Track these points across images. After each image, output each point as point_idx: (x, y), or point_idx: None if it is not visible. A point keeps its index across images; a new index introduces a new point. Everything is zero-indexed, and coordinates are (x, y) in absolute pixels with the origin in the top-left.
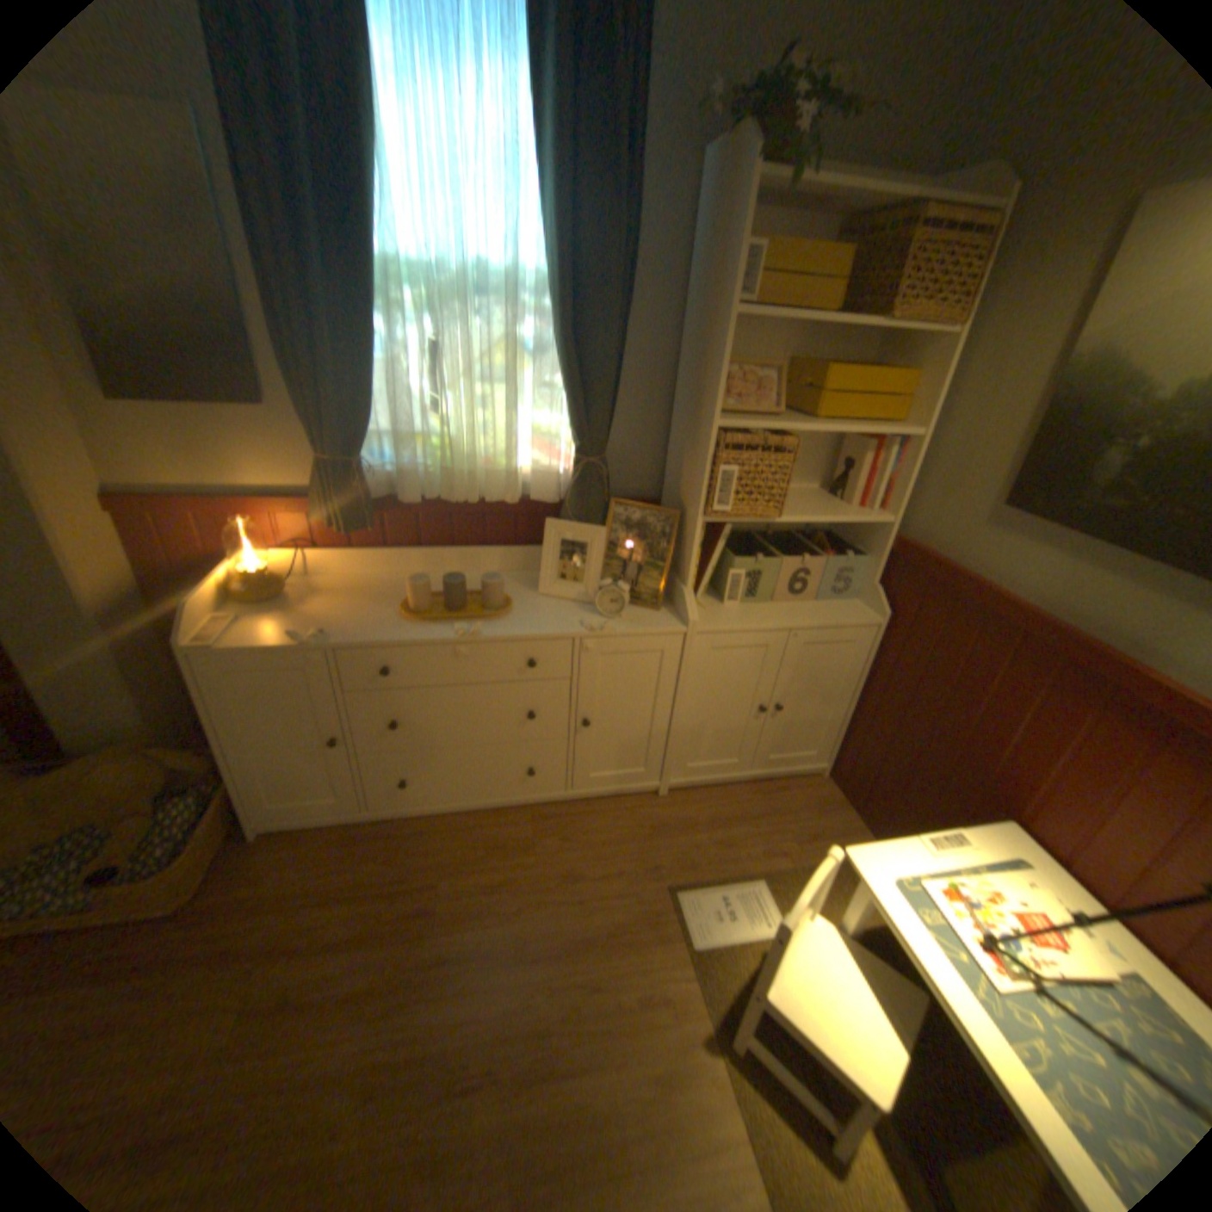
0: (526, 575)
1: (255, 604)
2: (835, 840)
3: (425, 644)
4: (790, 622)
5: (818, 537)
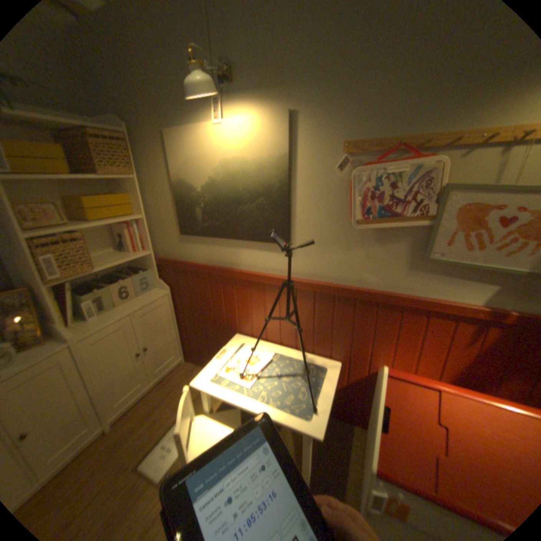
0: None
1: None
2: None
3: None
4: (128, 311)
5: (125, 270)
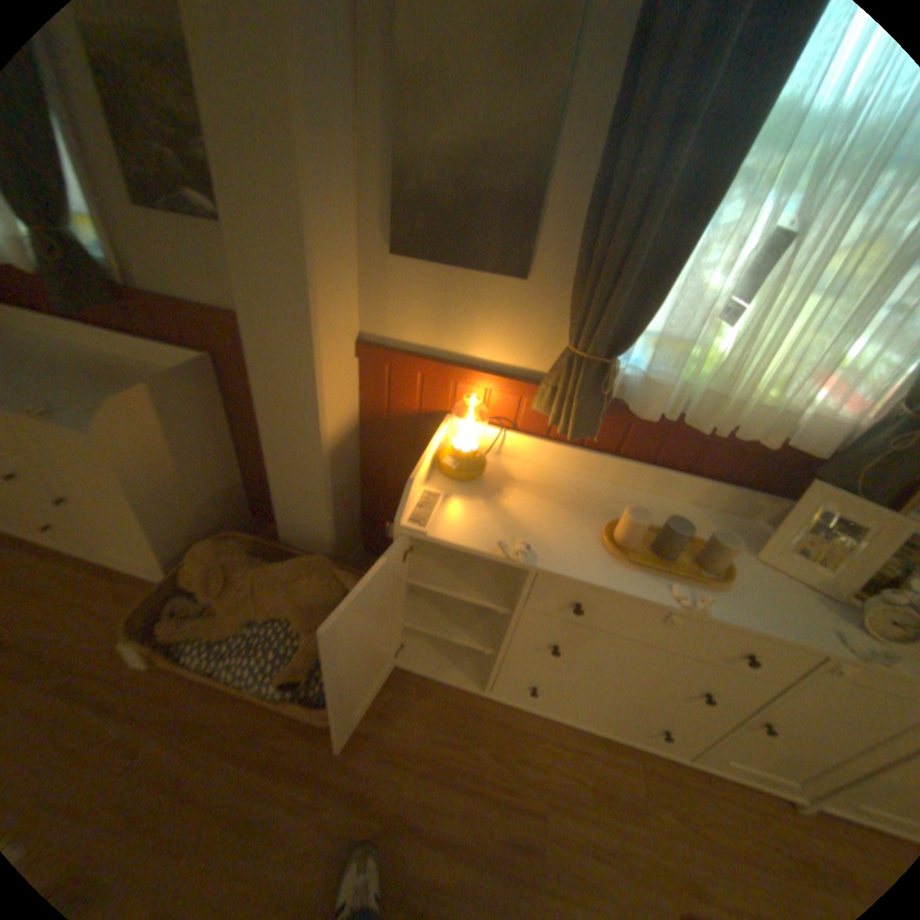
0: (726, 518)
1: (457, 483)
2: None
3: (637, 600)
4: None
5: None
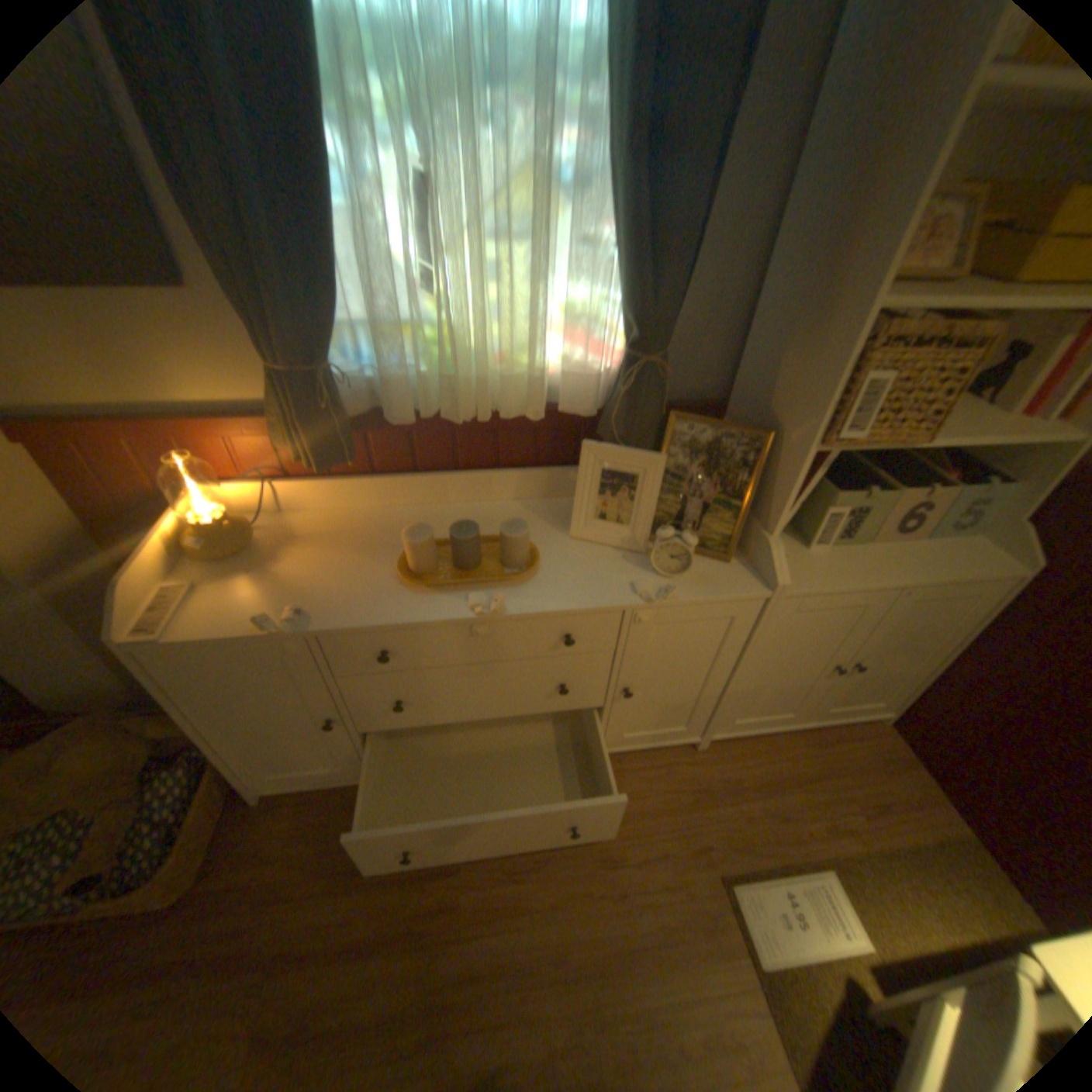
0: (548, 504)
1: (216, 563)
2: (911, 814)
3: (433, 624)
4: (906, 577)
5: (935, 450)
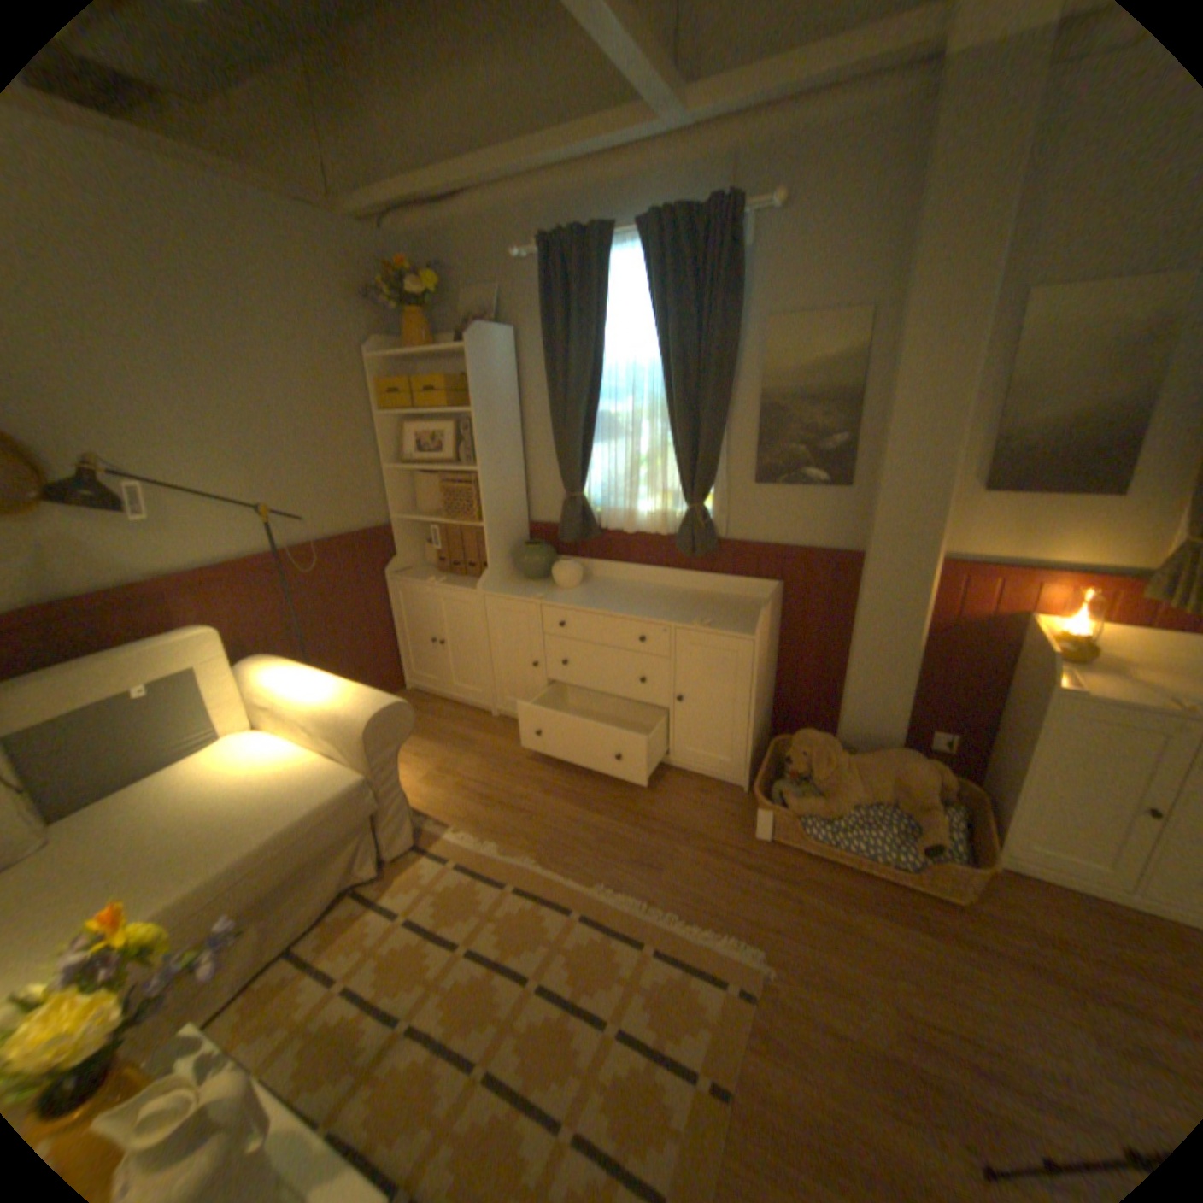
0: None
1: (1076, 665)
2: None
3: None
4: None
5: None
